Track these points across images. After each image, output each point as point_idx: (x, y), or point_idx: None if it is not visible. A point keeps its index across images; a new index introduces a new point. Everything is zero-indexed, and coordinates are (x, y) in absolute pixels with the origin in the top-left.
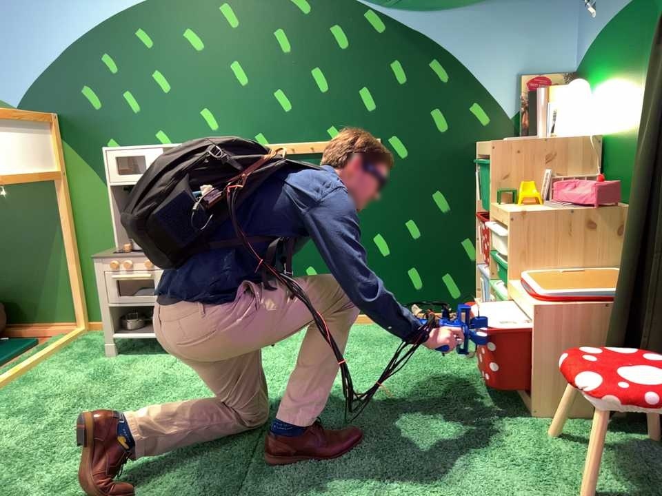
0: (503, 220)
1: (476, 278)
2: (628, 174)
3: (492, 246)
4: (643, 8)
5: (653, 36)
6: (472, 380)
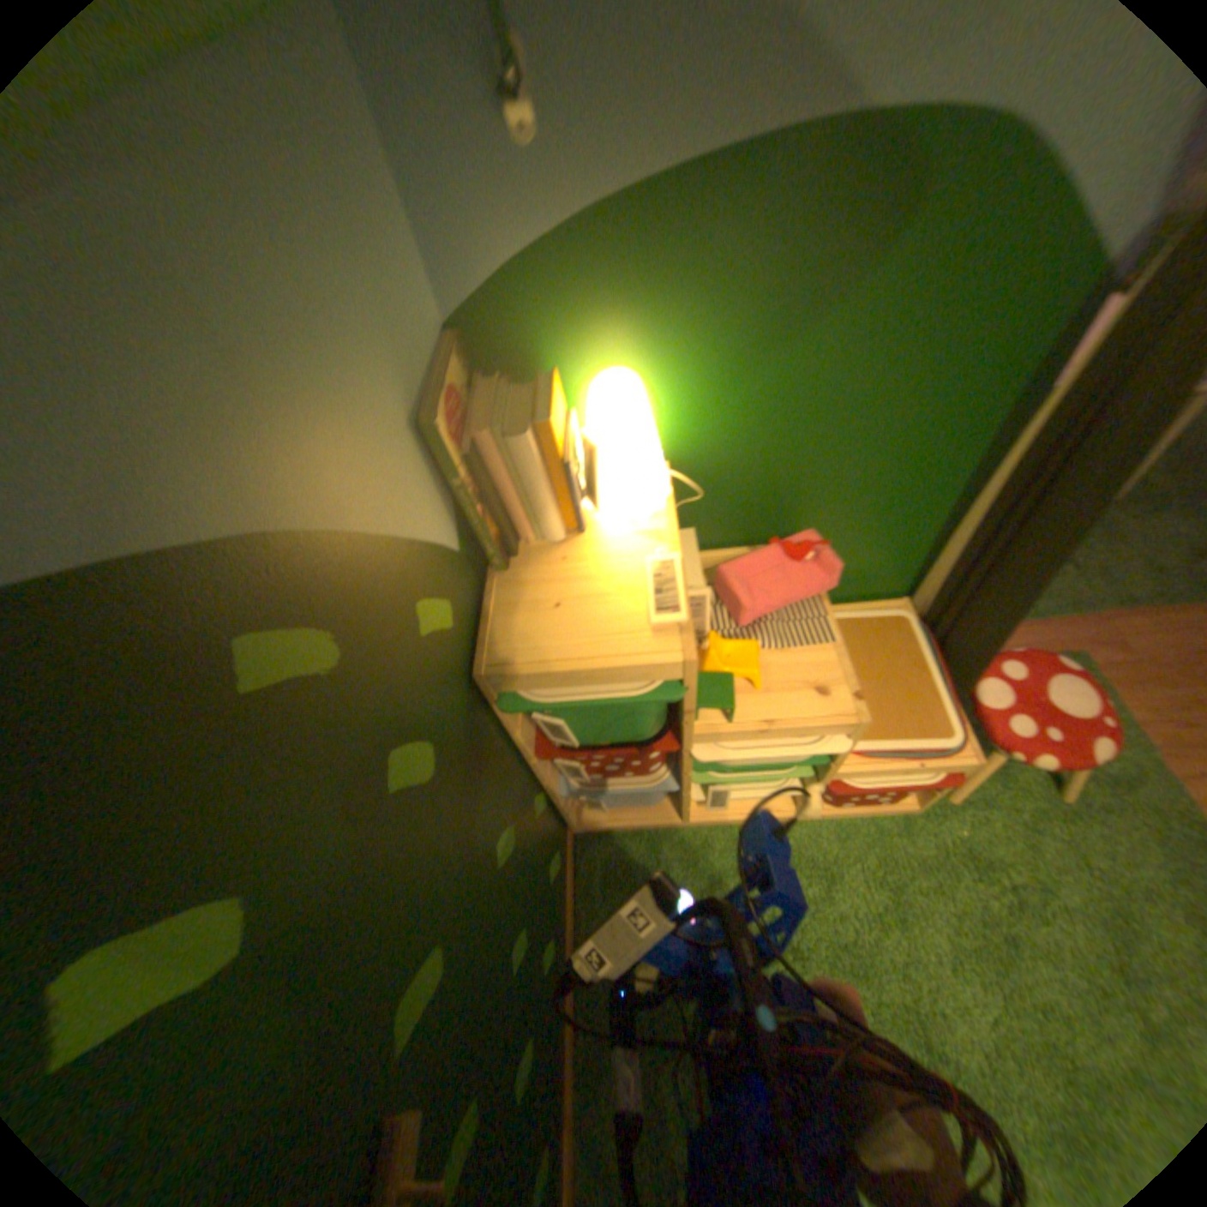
0: (842, 727)
1: (594, 800)
2: (785, 501)
3: (688, 753)
4: (887, 171)
5: (915, 253)
6: (824, 868)
